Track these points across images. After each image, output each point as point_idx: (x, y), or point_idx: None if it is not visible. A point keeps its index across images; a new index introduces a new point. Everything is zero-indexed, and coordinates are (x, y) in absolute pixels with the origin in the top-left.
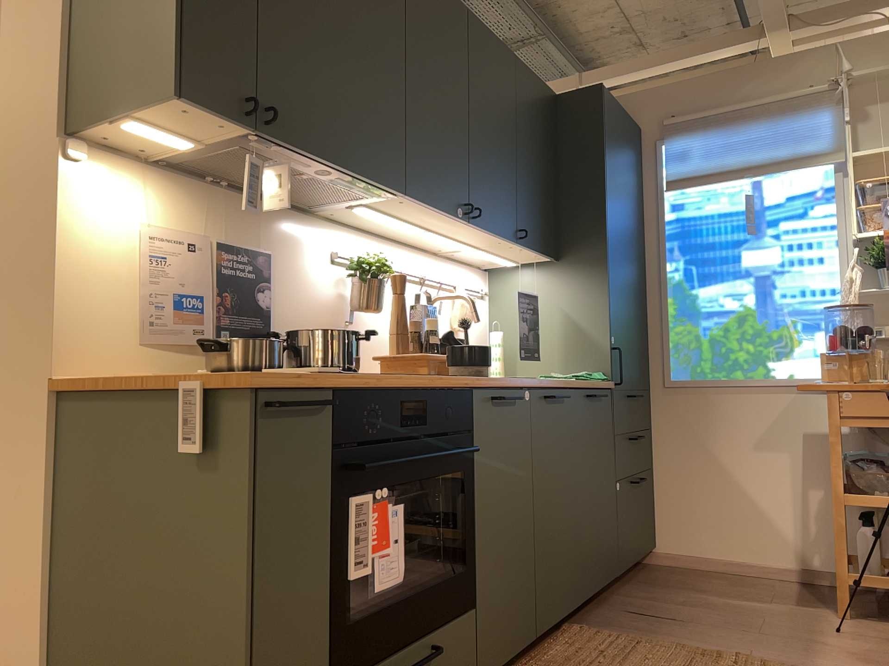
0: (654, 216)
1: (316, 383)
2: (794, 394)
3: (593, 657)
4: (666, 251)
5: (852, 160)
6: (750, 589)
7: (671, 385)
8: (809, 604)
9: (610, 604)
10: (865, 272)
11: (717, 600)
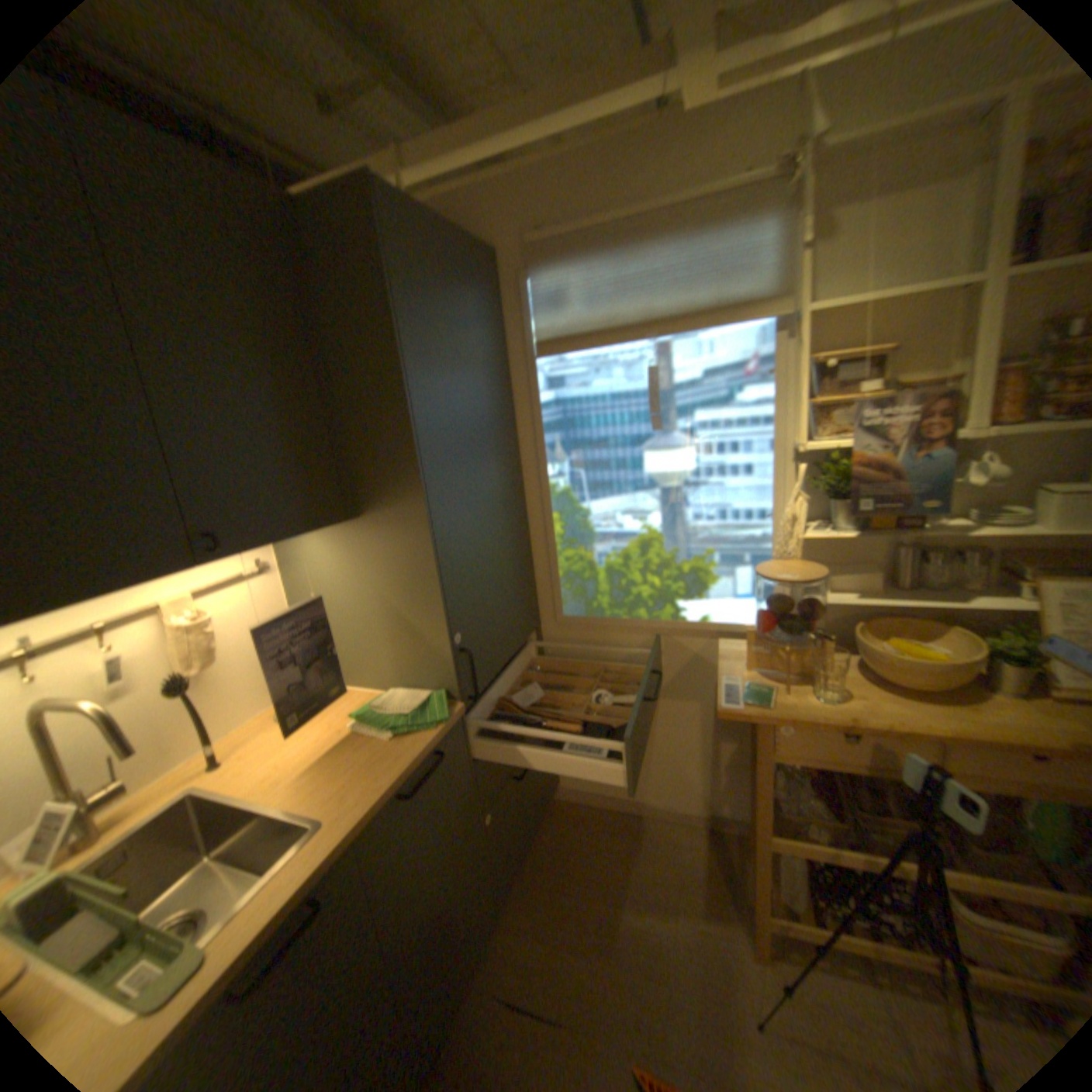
0: (528, 393)
1: None
2: (709, 641)
3: None
4: (546, 448)
5: (812, 312)
6: (655, 870)
7: (564, 622)
8: (720, 913)
9: (485, 975)
10: (810, 488)
11: (616, 923)
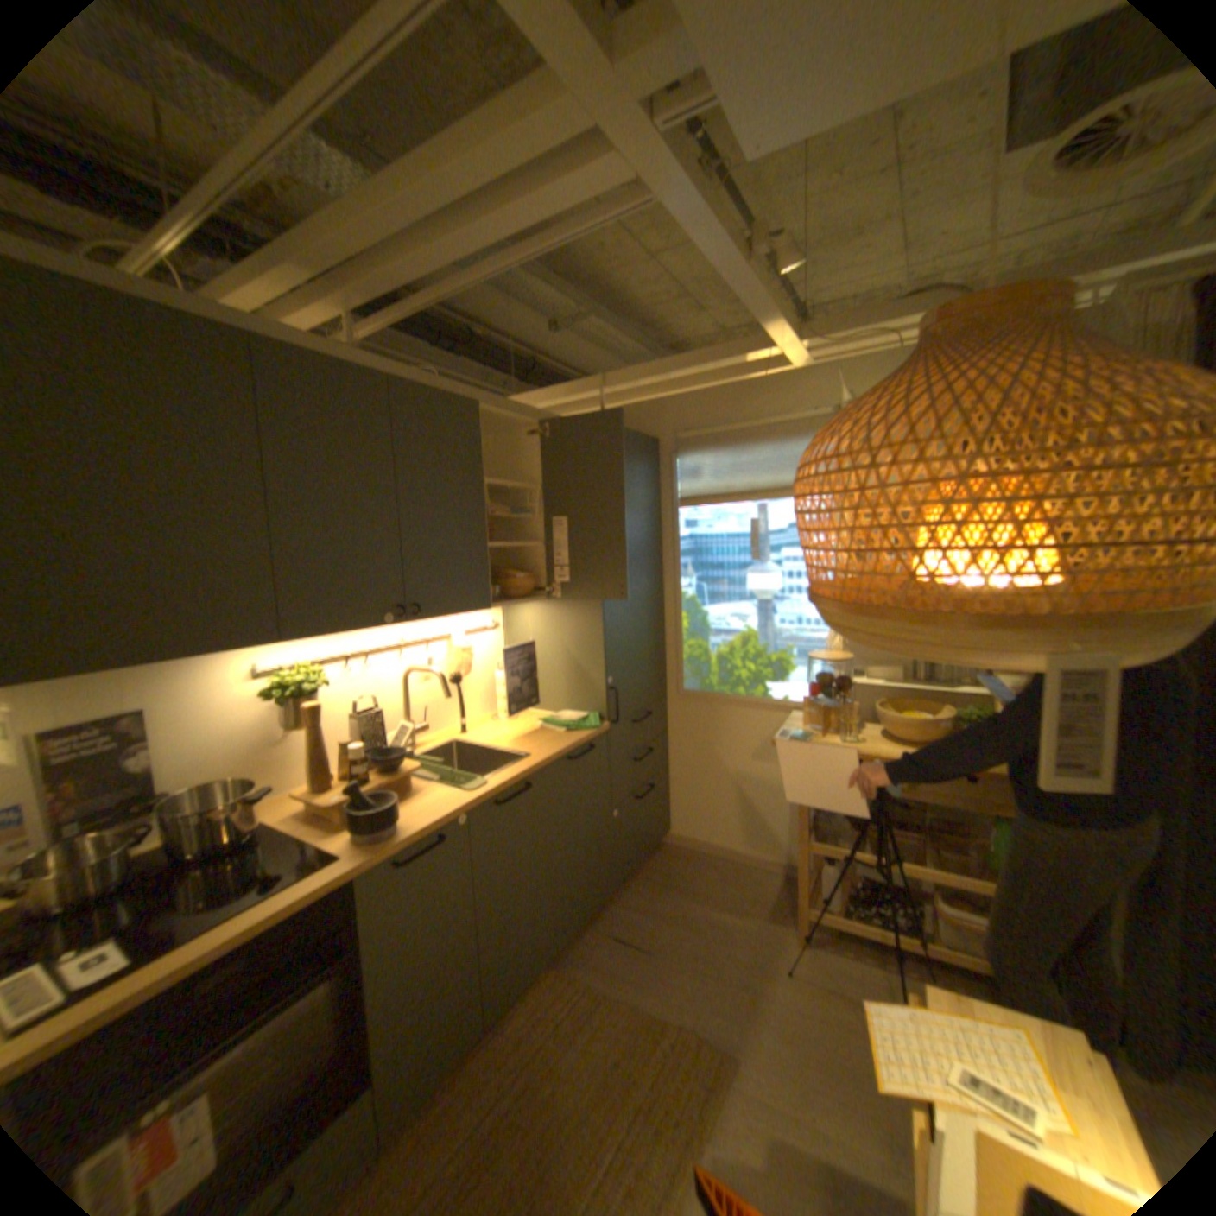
0: (671, 531)
1: None
2: (788, 716)
3: (544, 1039)
4: (680, 567)
5: None
6: (737, 893)
7: (684, 695)
8: (780, 921)
9: (602, 925)
10: None
11: (700, 915)
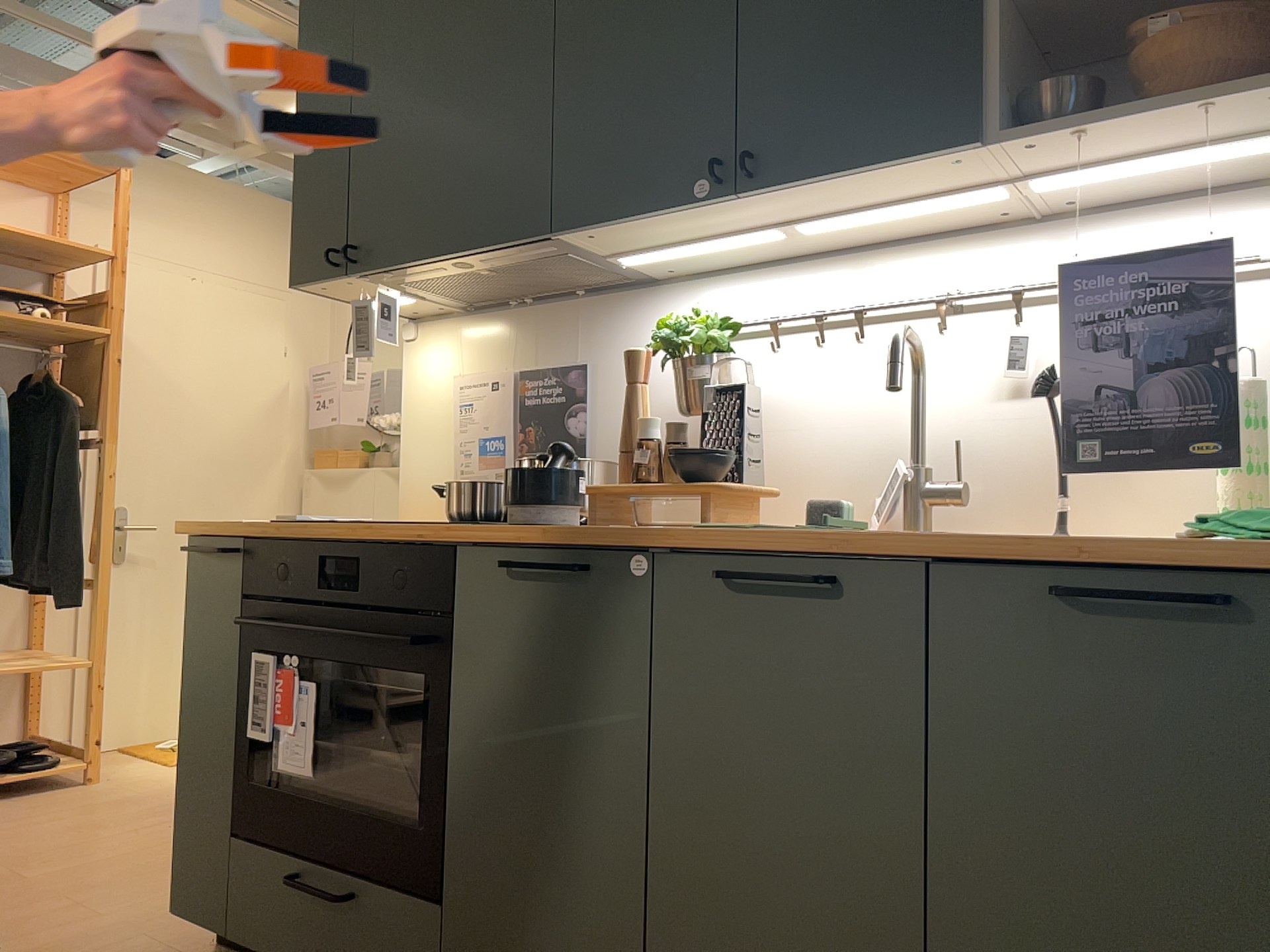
0: None
1: (223, 531)
2: None
3: None
4: None
5: None
6: None
7: None
8: None
9: None
10: None
11: None
